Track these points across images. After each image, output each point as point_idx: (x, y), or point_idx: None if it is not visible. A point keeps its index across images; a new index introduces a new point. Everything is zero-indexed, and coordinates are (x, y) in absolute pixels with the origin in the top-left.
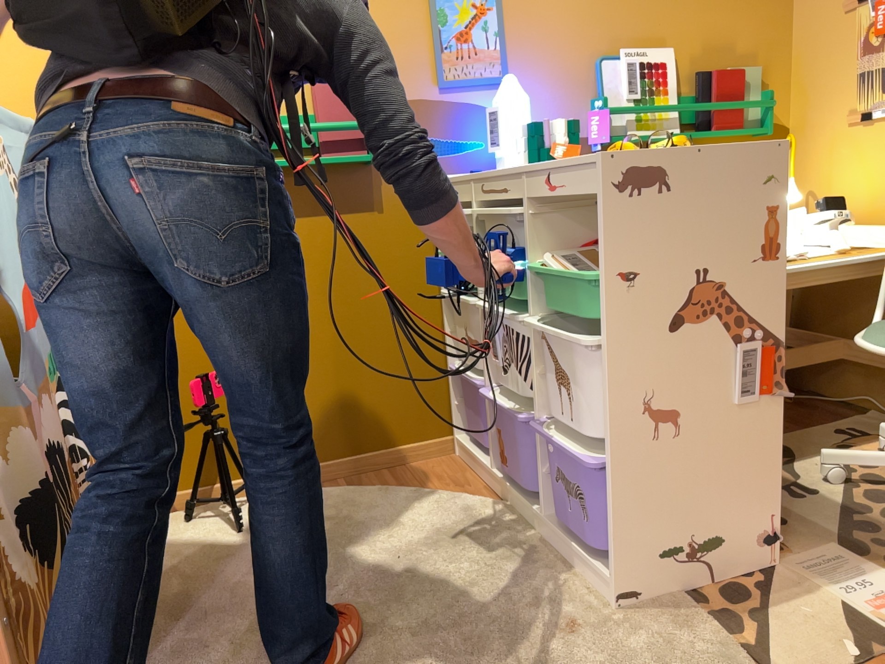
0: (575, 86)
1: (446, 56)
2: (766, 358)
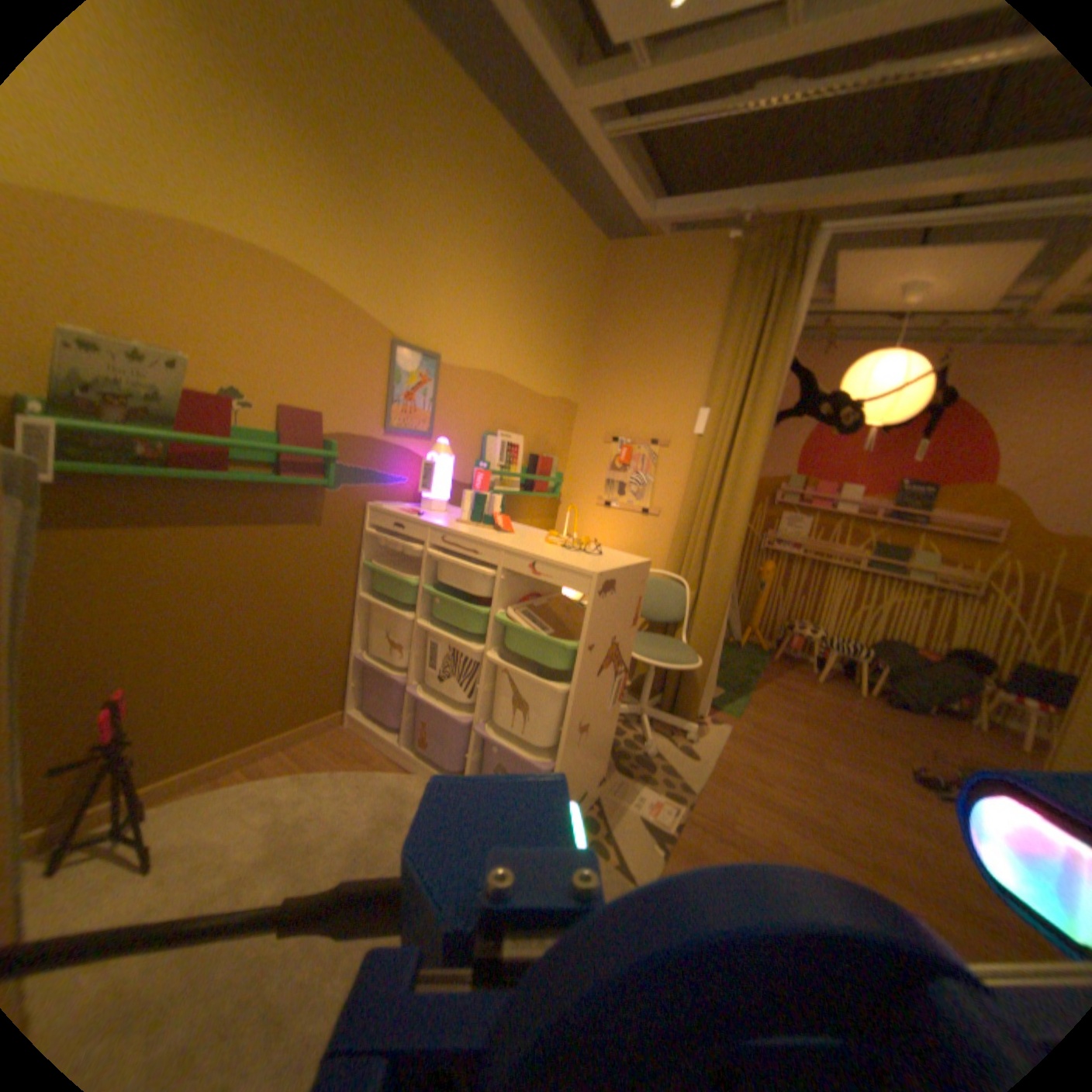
0: (470, 449)
1: (395, 409)
2: (624, 681)
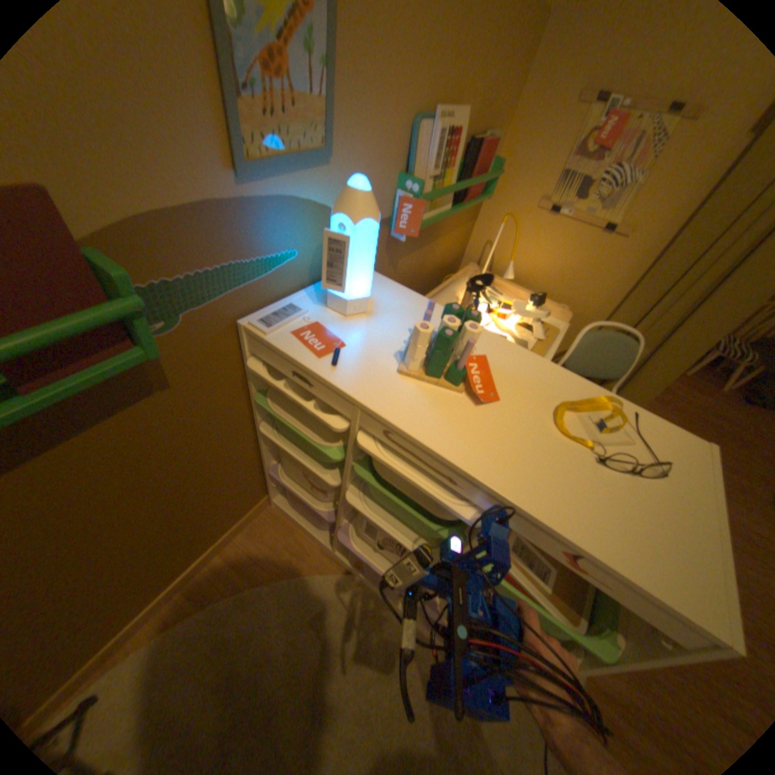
0: (393, 154)
1: (248, 103)
2: None
